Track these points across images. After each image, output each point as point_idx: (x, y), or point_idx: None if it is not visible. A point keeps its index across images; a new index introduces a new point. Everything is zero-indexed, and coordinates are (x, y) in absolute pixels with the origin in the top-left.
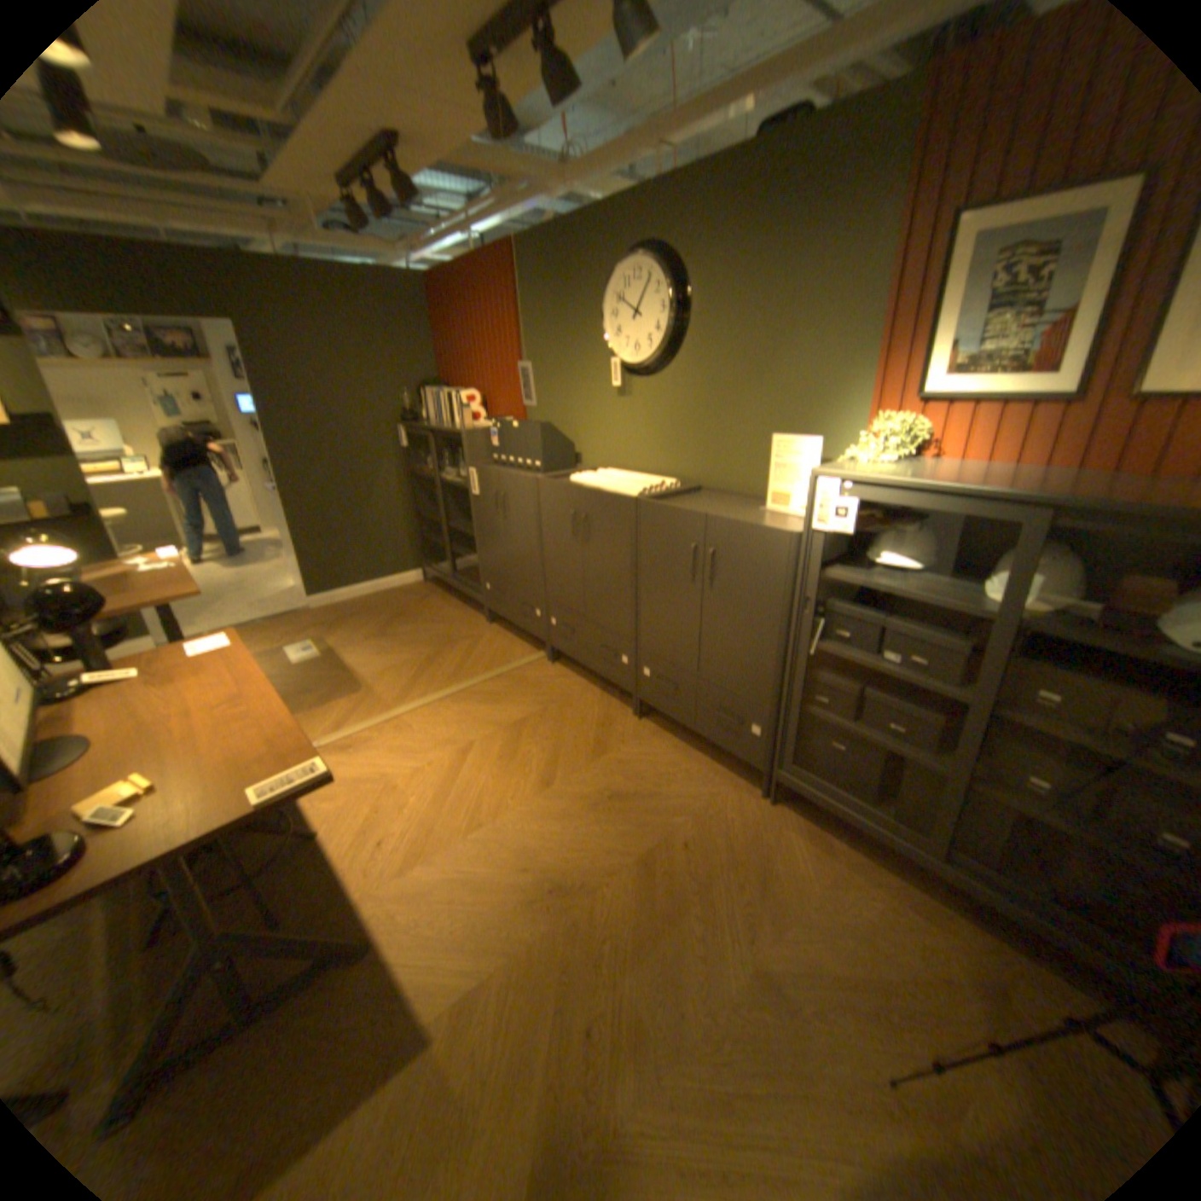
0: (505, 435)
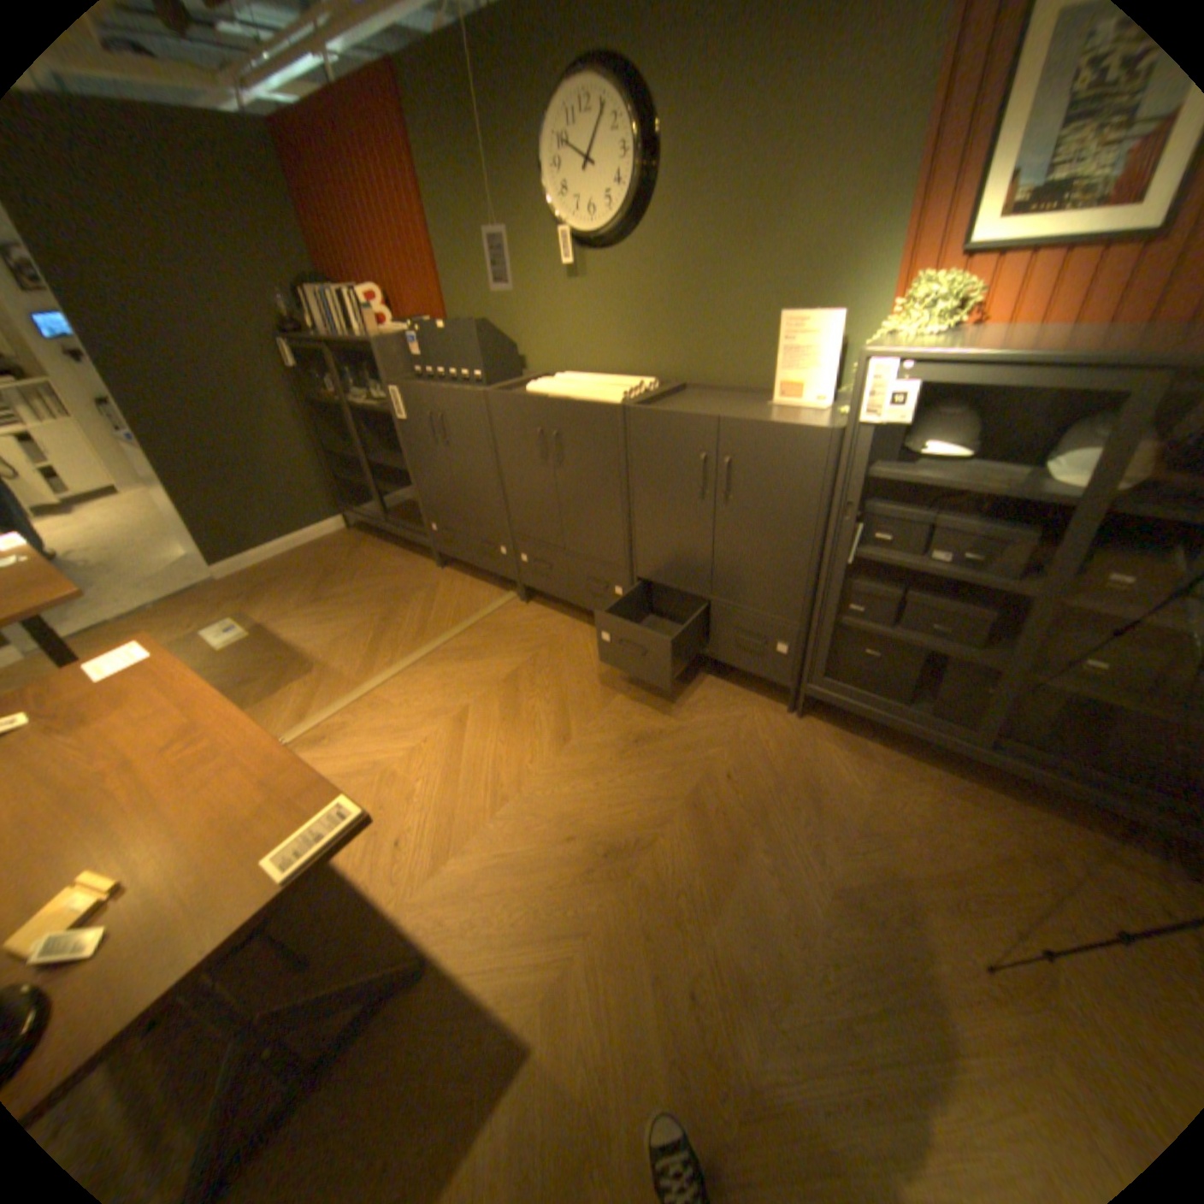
0: (428, 340)
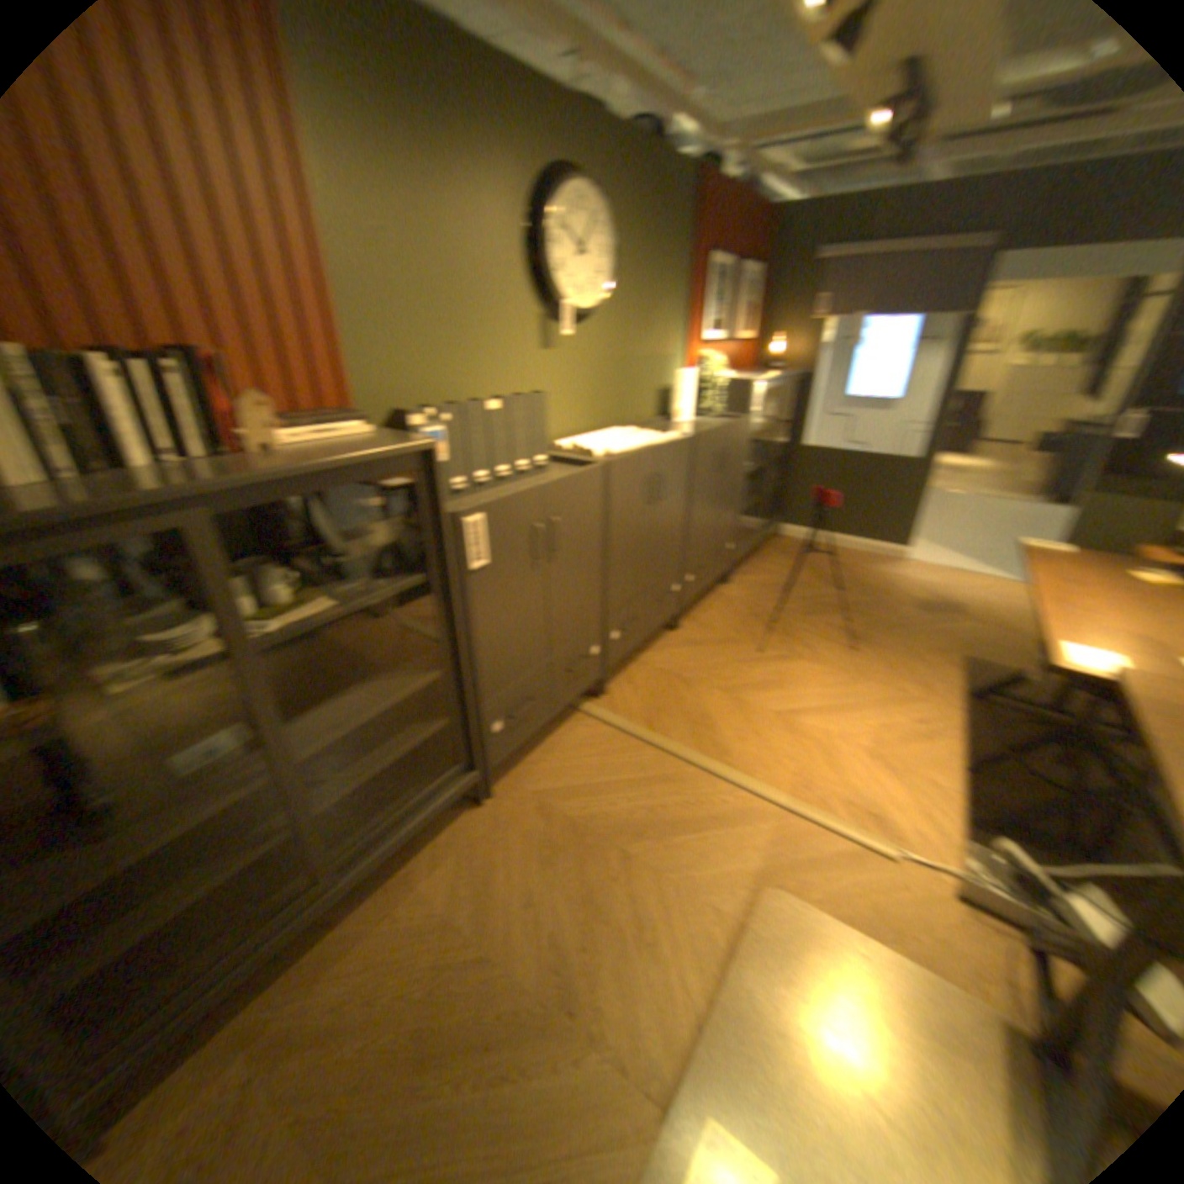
0: (467, 431)
